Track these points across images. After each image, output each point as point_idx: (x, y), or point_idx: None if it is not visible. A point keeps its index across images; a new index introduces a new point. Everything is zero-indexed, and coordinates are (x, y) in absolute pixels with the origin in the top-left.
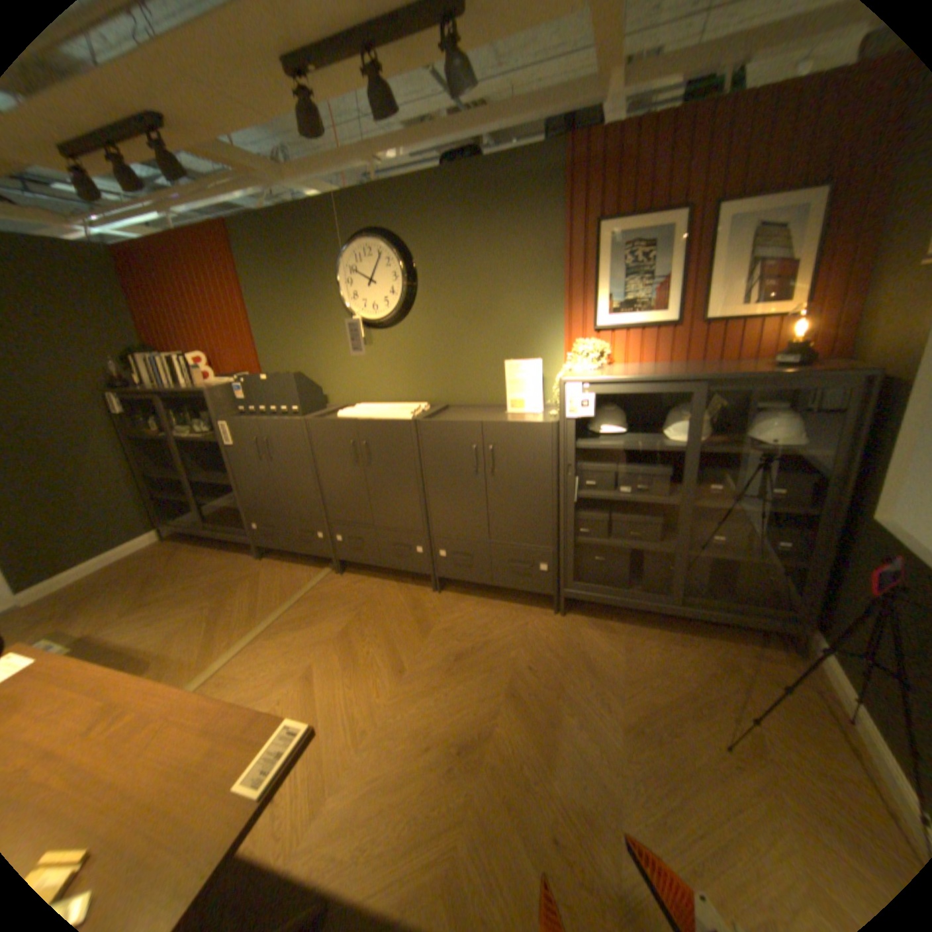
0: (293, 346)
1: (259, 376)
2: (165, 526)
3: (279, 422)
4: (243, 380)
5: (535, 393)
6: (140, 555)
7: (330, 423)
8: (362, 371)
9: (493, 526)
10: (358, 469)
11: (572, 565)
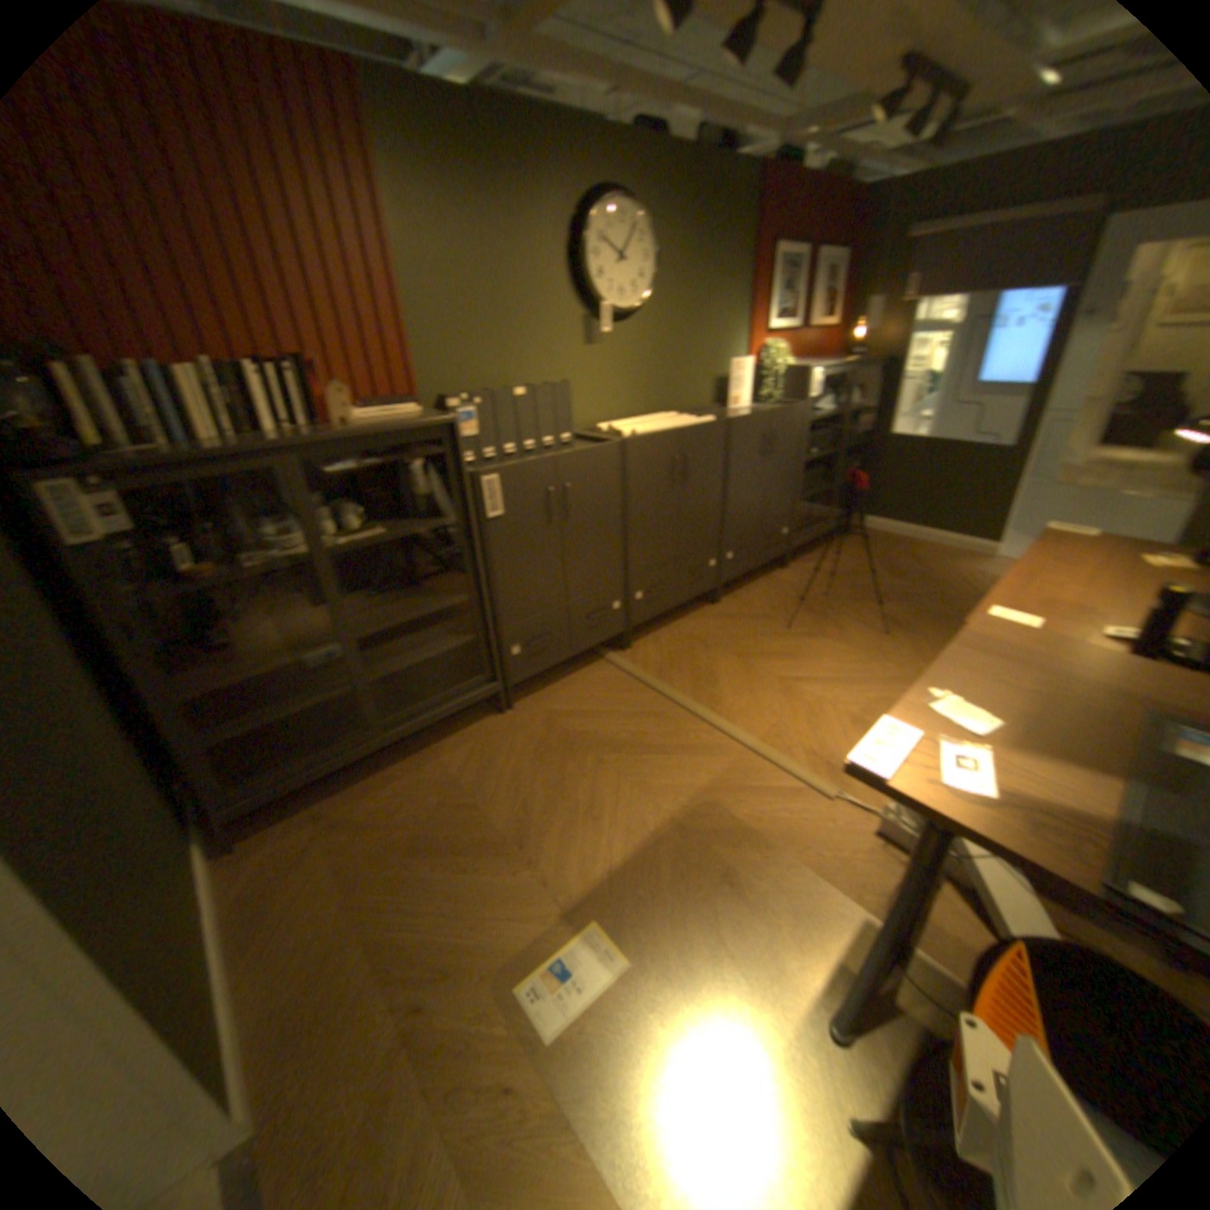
0: (484, 345)
1: (510, 390)
2: (261, 796)
3: (588, 453)
4: (478, 402)
5: (745, 389)
6: (251, 890)
7: (652, 439)
8: (584, 381)
9: (763, 508)
10: (673, 491)
11: (795, 521)
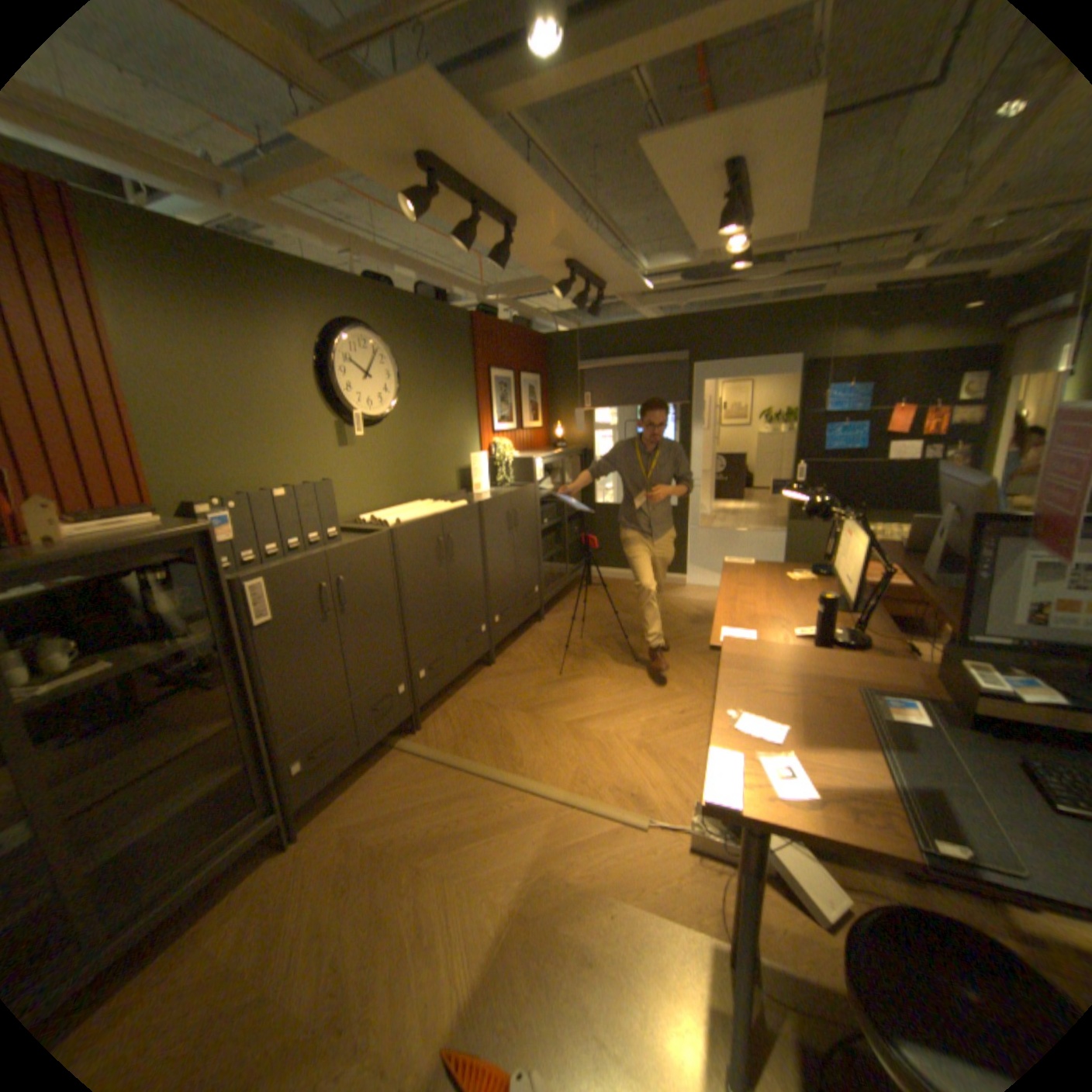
0: (234, 449)
1: (271, 491)
2: None
3: (361, 544)
4: (235, 505)
5: (485, 477)
6: None
7: (419, 525)
8: (343, 478)
9: (517, 572)
10: (442, 569)
11: (543, 579)
